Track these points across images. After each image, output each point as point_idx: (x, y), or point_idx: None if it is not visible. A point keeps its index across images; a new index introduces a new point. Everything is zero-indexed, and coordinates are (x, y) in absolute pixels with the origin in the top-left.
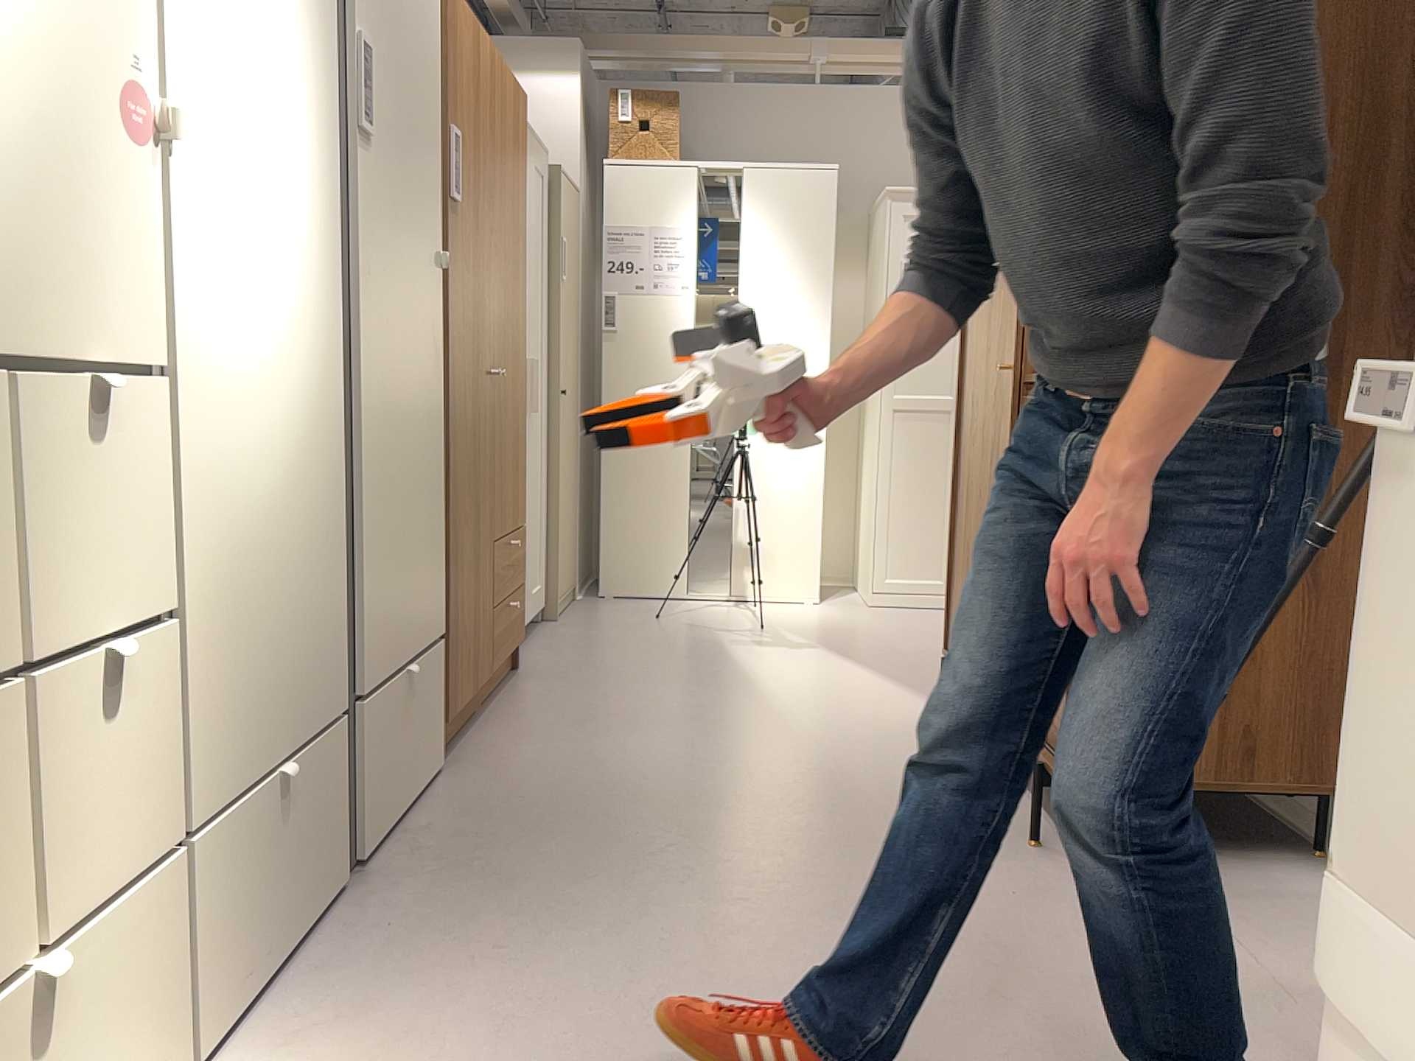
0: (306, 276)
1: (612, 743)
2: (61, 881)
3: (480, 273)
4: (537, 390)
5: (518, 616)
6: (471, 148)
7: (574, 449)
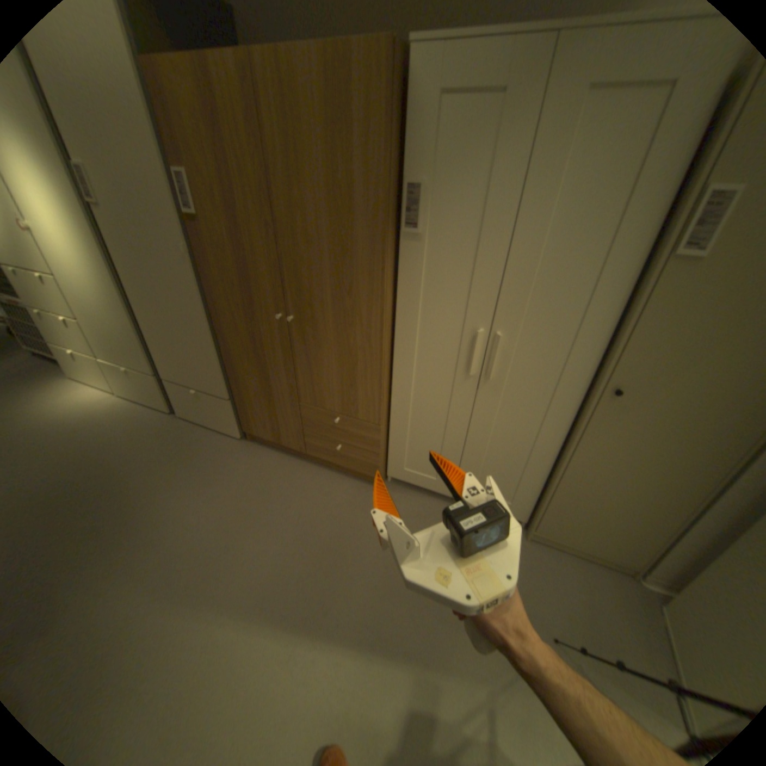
0: (88, 258)
1: (229, 498)
2: (72, 345)
3: (249, 254)
4: (493, 362)
5: (362, 460)
6: (211, 171)
7: (696, 471)
